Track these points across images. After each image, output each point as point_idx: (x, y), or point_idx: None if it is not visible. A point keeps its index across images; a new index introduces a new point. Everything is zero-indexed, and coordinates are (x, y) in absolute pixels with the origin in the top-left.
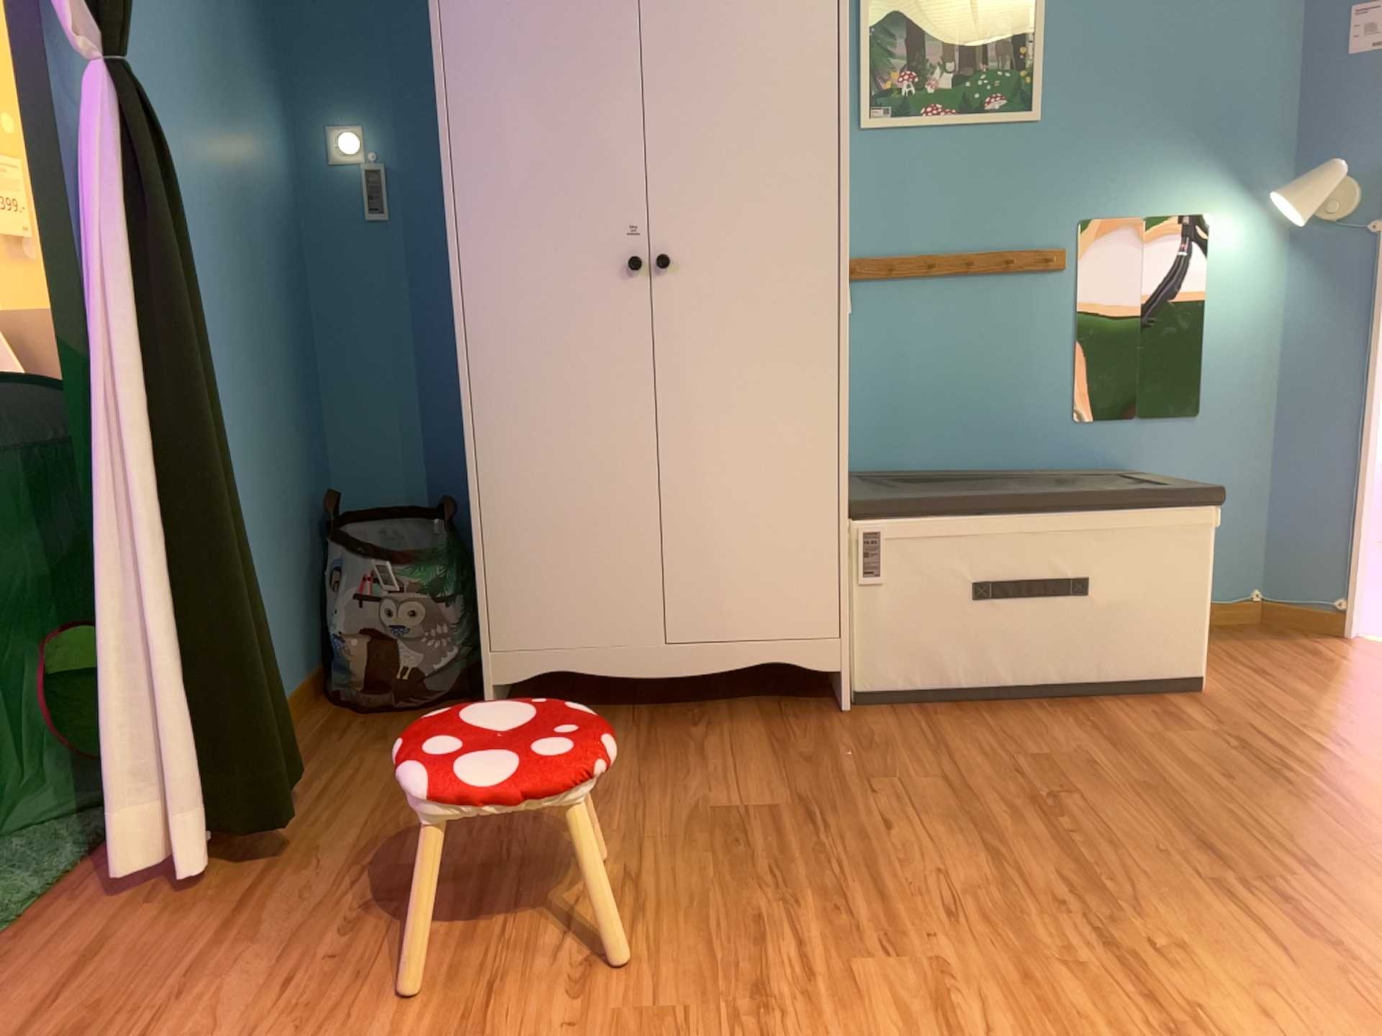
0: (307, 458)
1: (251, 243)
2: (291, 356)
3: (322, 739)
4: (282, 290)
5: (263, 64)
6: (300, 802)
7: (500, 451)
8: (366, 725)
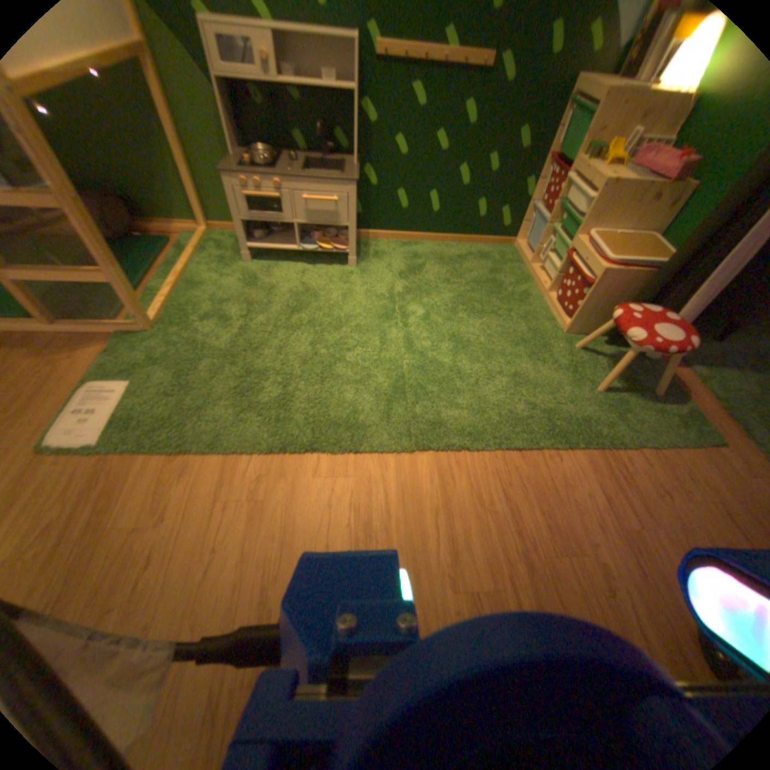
0: None
1: None
2: None
3: None
4: None
5: None
6: None
7: None
8: None
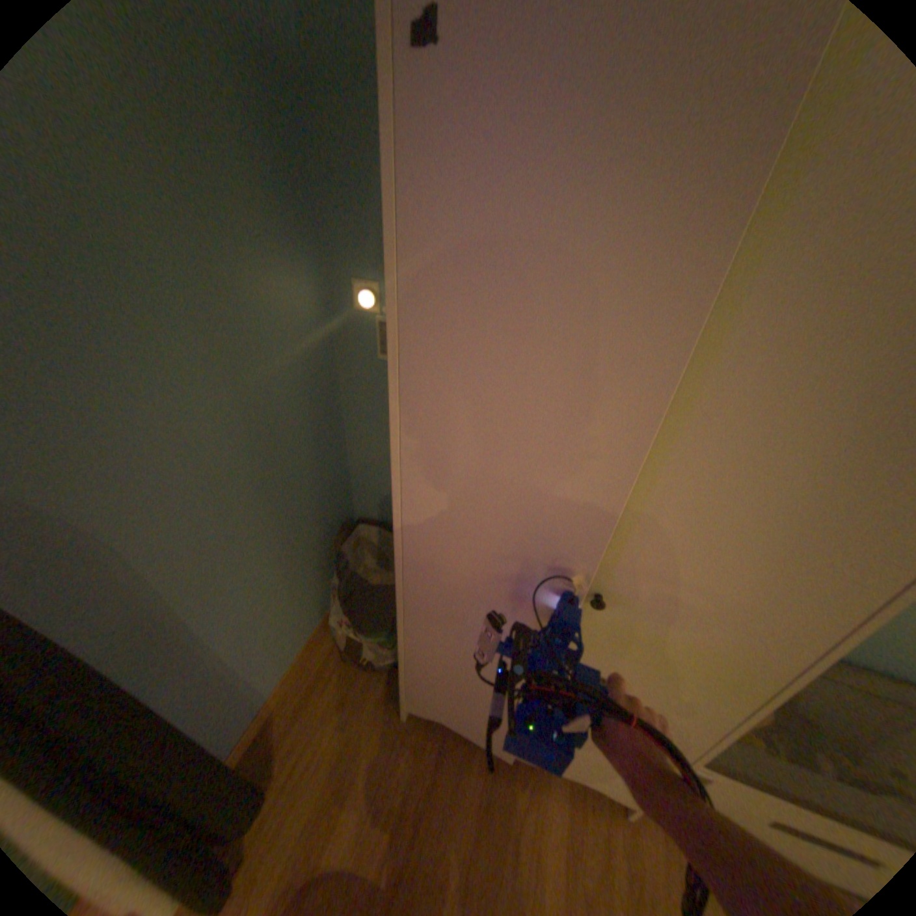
0: (328, 508)
1: (265, 411)
2: (312, 459)
3: (312, 694)
4: (305, 419)
5: (284, 228)
6: (273, 794)
7: (426, 636)
8: (340, 684)
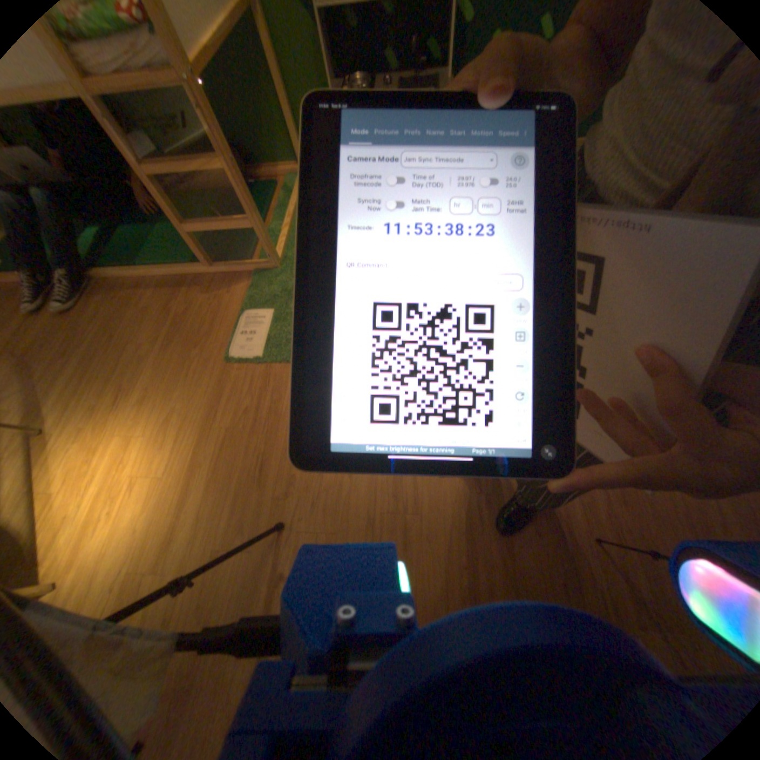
0: None
1: None
2: None
3: None
4: None
5: None
6: None
7: None
8: None
